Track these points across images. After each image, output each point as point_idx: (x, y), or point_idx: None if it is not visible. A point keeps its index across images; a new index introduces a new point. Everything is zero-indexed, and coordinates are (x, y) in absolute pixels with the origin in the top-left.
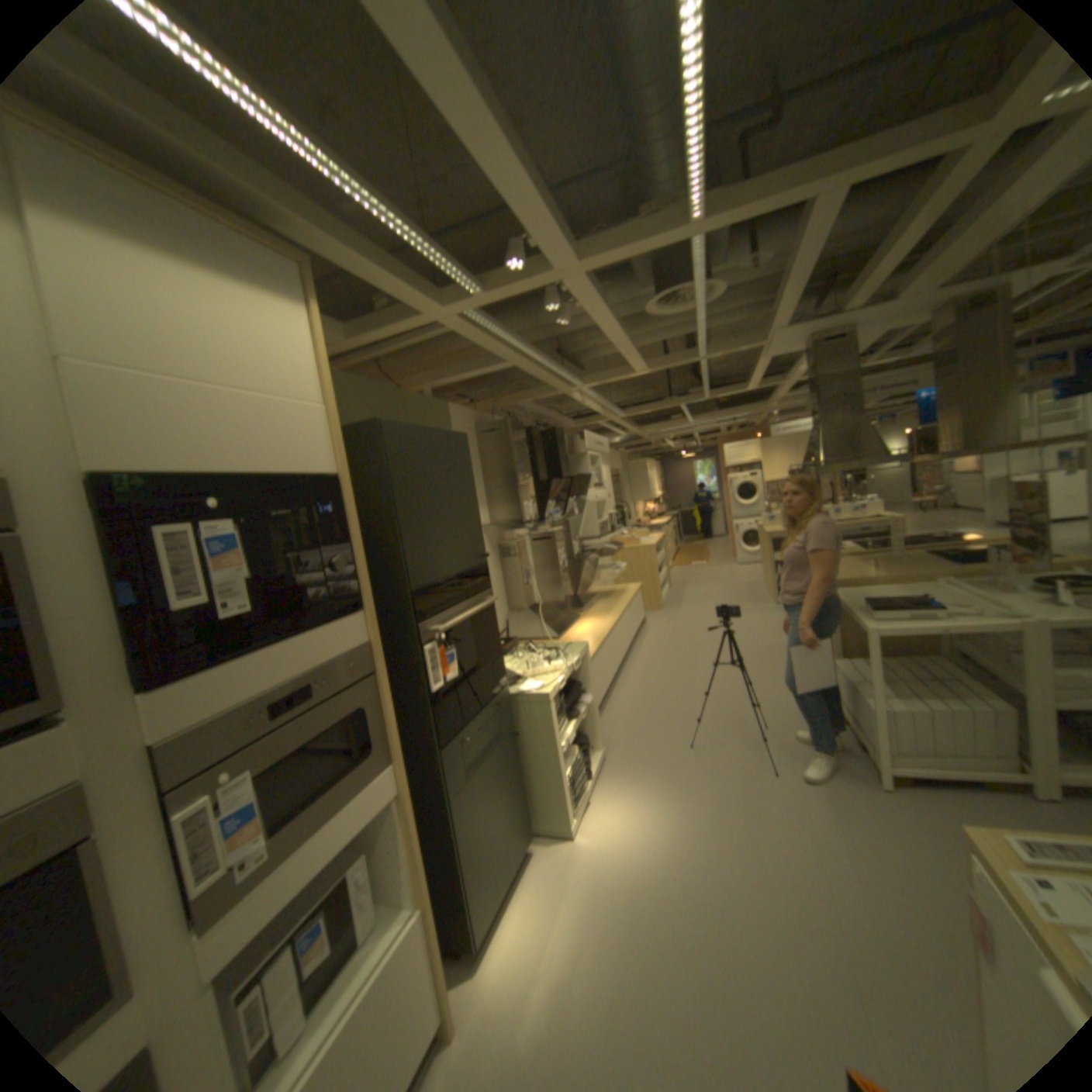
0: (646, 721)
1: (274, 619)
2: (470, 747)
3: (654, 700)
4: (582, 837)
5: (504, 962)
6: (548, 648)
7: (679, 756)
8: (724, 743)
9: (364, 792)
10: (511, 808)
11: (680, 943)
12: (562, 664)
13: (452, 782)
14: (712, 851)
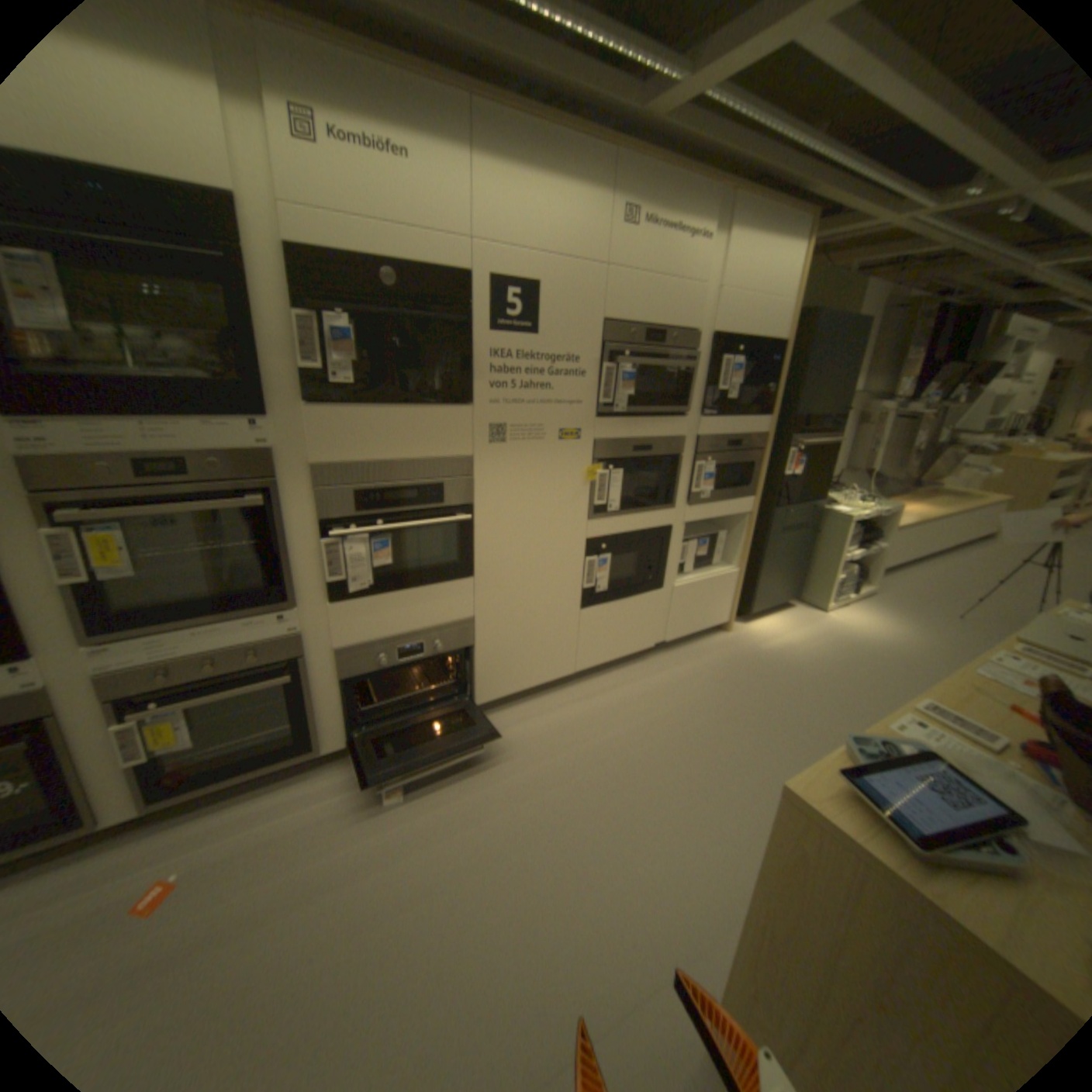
0: (933, 593)
1: (740, 405)
2: (790, 517)
3: (953, 586)
4: (835, 615)
5: (764, 628)
6: (869, 496)
7: (946, 617)
8: (1000, 629)
9: (742, 500)
10: (797, 570)
11: (874, 667)
12: (874, 509)
13: (775, 527)
14: (930, 656)
